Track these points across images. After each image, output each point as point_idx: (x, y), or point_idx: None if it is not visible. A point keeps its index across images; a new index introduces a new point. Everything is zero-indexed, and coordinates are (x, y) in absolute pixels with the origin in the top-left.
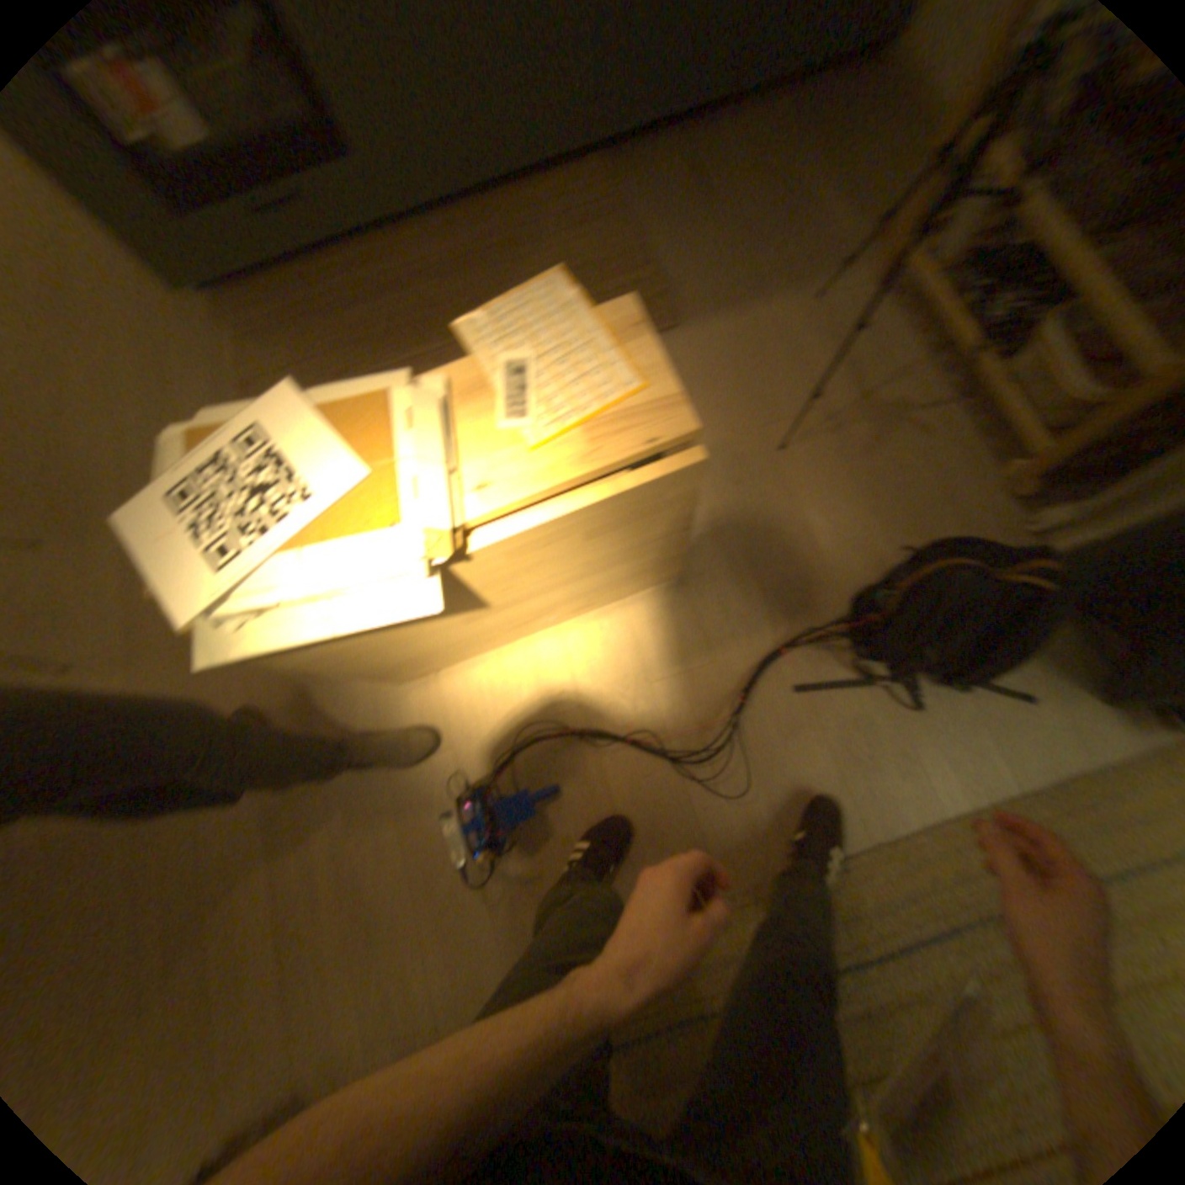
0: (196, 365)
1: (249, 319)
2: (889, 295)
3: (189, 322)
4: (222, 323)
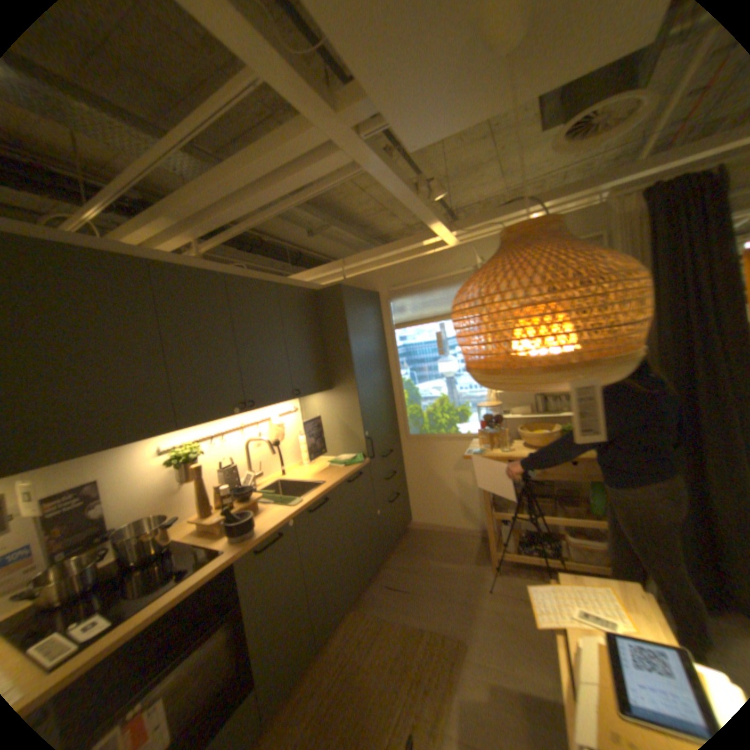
0: None
1: None
2: (506, 575)
3: None
4: None
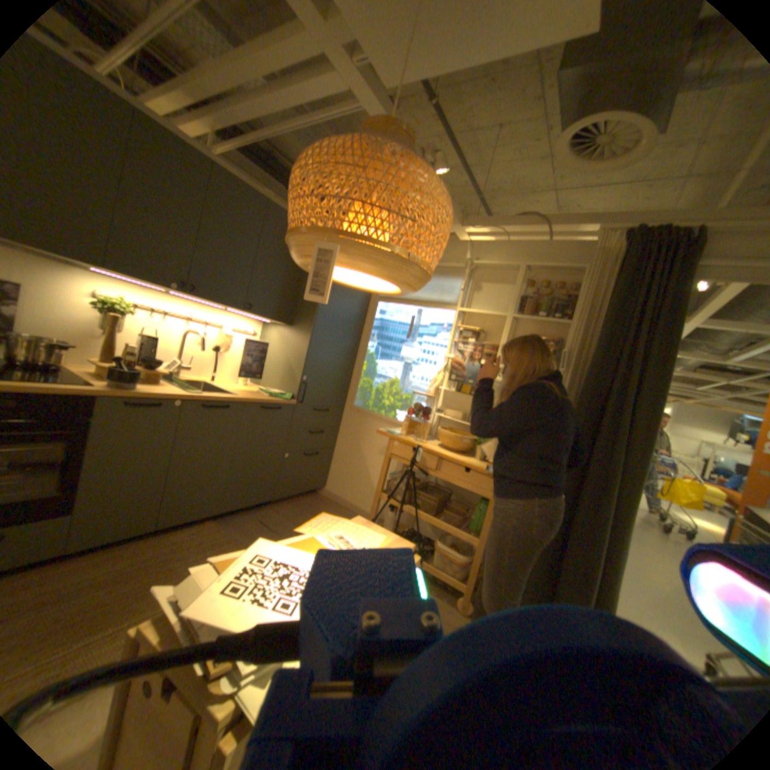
0: None
1: None
2: None
3: None
4: None
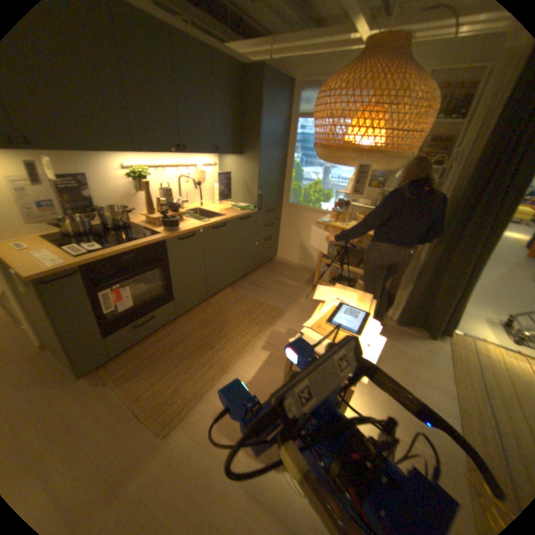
0: (98, 404)
1: (123, 371)
2: None
3: (82, 388)
4: (108, 379)
